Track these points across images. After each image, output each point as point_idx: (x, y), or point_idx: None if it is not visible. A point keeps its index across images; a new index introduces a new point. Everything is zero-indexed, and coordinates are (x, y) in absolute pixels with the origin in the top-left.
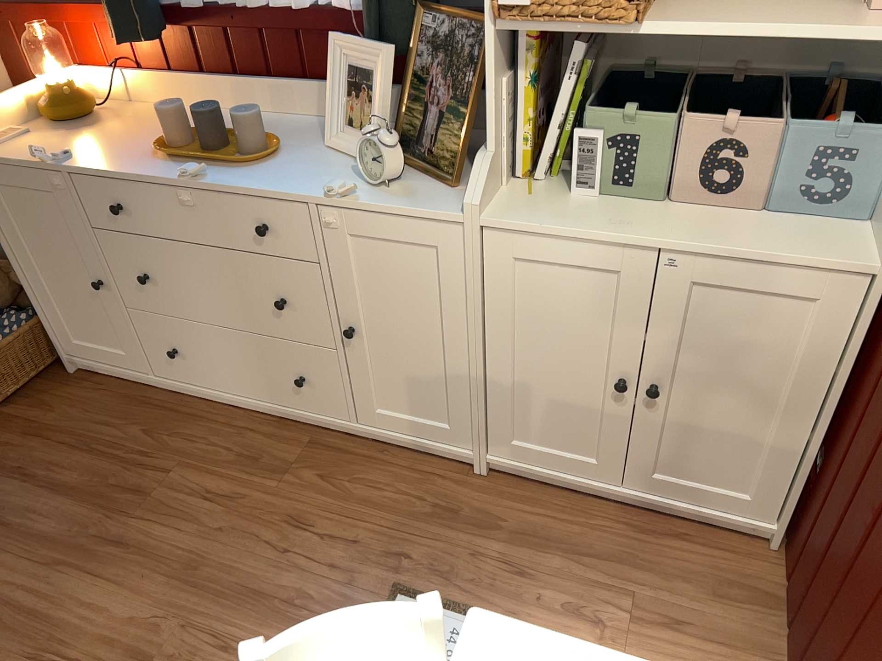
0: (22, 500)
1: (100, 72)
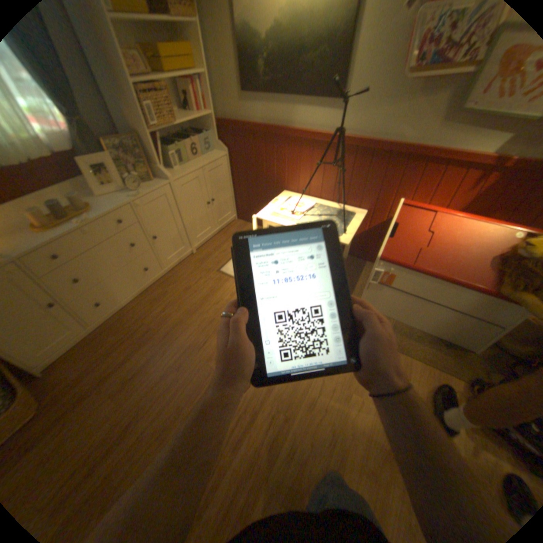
0: (122, 374)
1: None
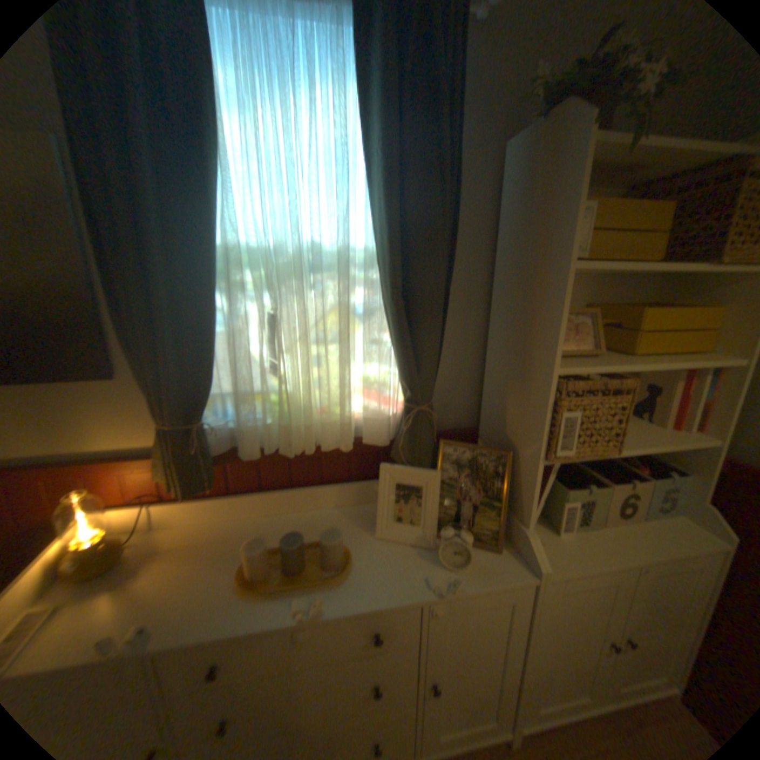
0: None
1: (121, 516)
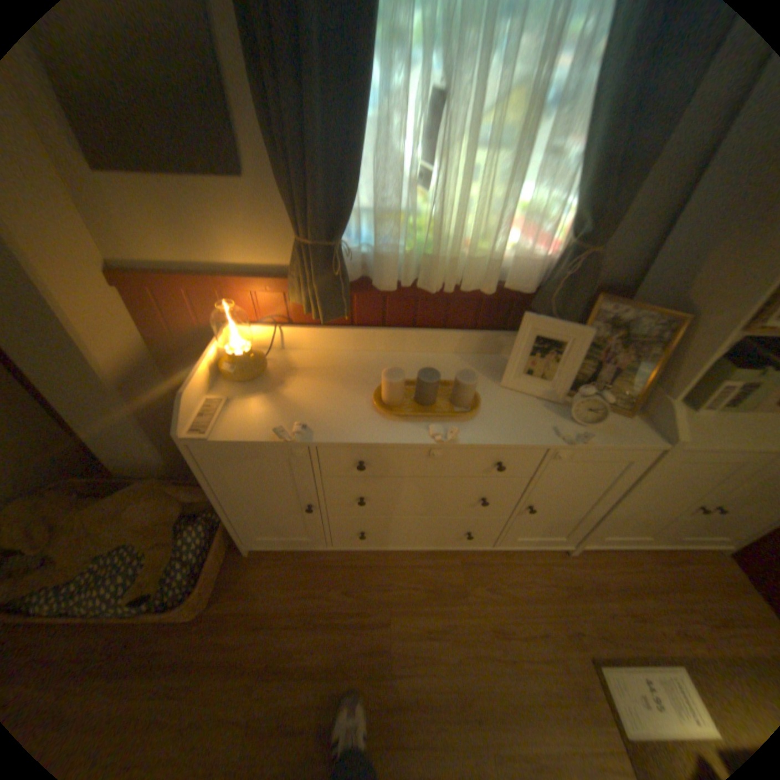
0: (291, 700)
1: (260, 331)
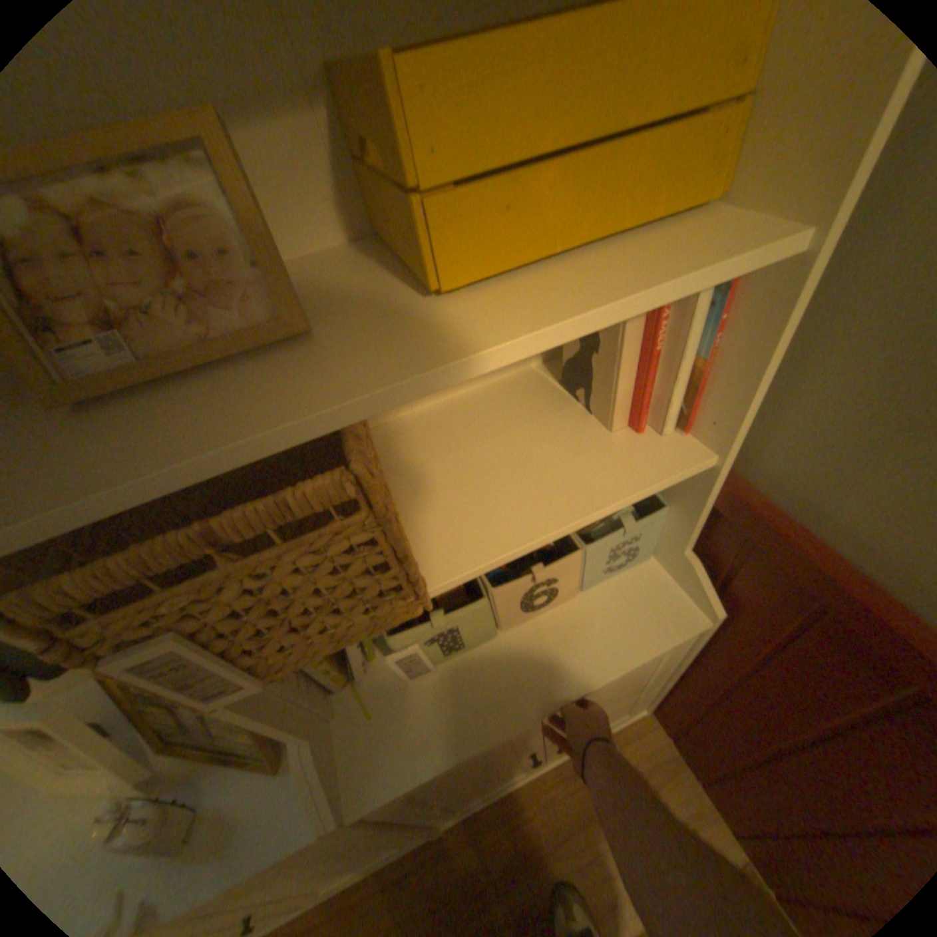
0: None
1: None
